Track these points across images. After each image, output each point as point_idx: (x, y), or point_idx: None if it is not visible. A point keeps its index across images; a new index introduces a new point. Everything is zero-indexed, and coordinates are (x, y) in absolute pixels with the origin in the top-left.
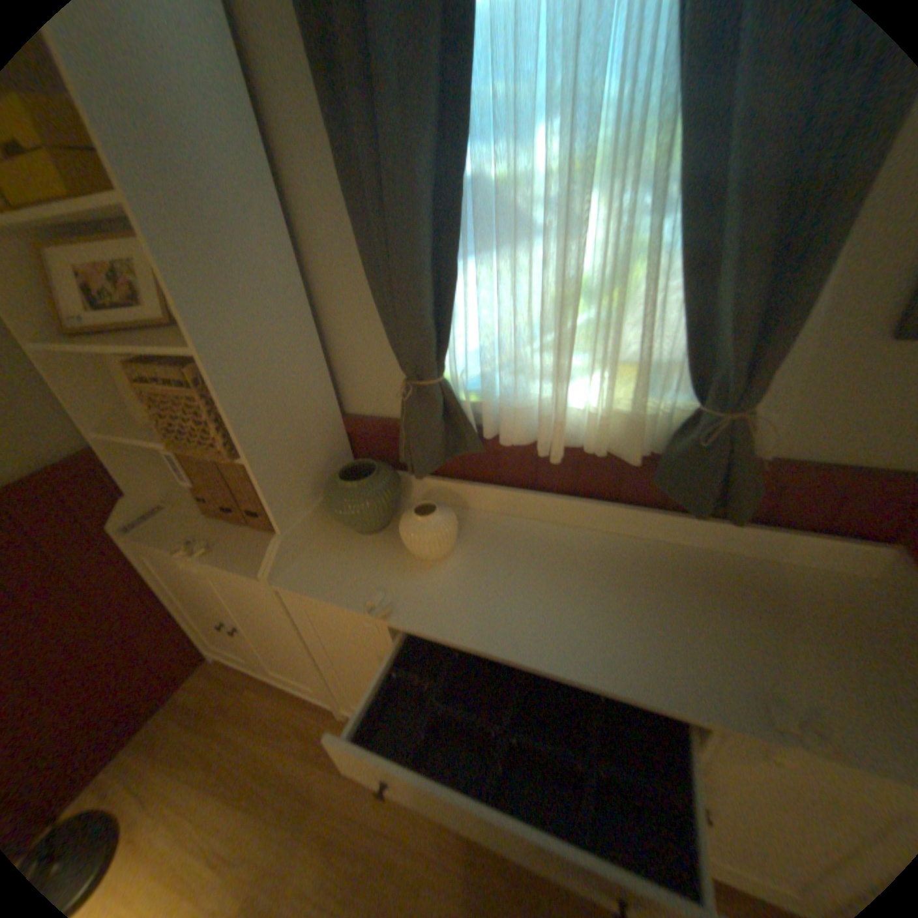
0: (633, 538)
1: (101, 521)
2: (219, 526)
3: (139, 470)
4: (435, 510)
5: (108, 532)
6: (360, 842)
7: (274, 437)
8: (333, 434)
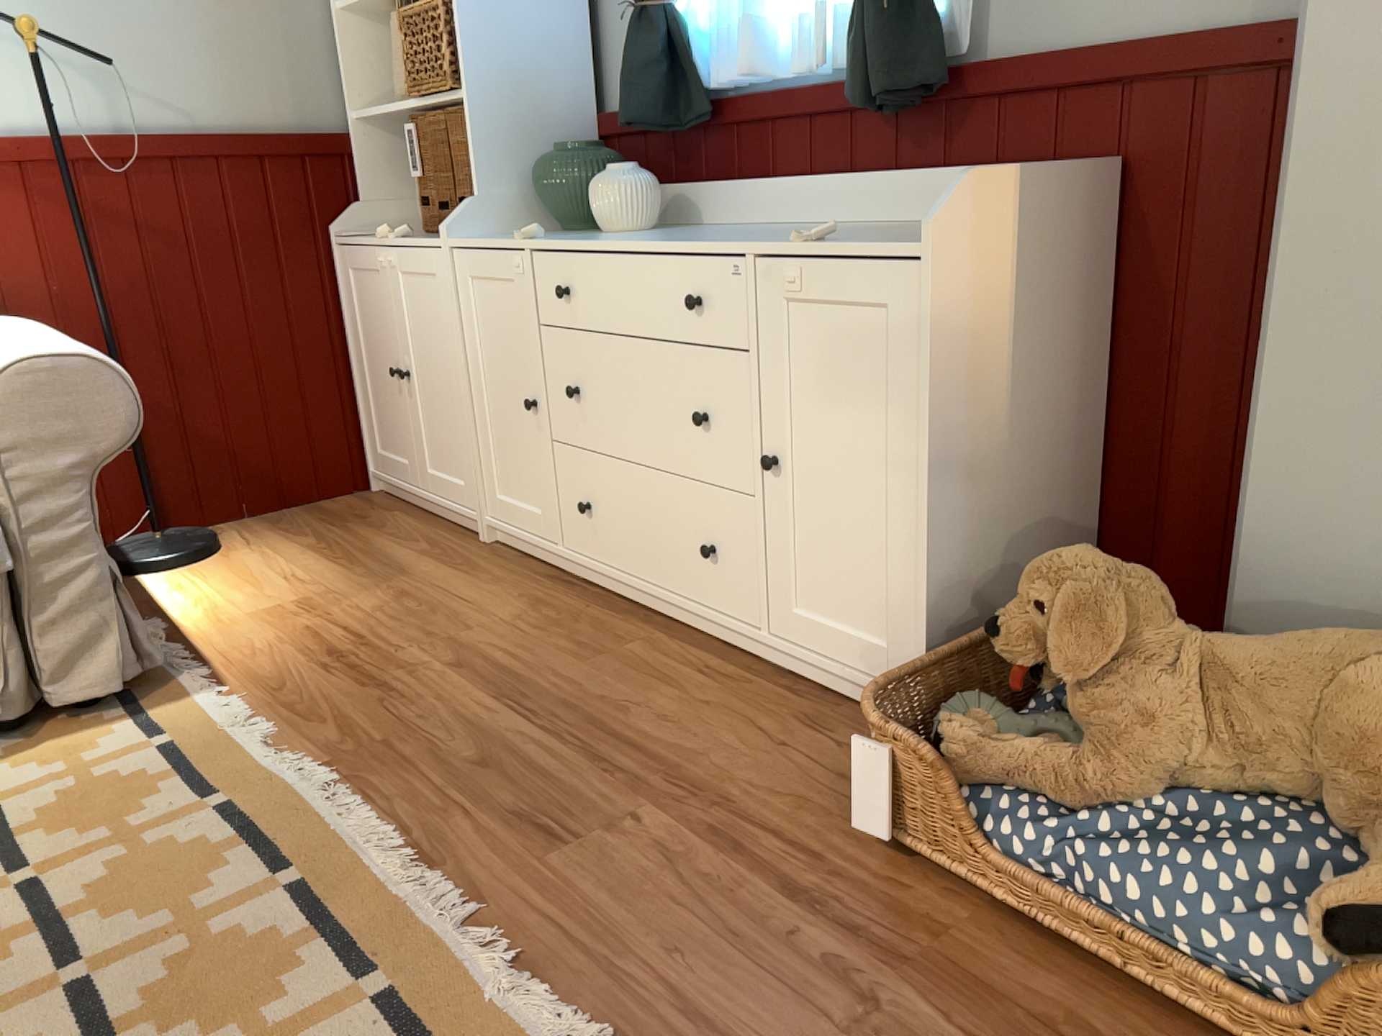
0: (853, 223)
1: (330, 224)
2: (431, 237)
3: (382, 183)
4: (627, 168)
5: (331, 240)
6: (436, 599)
7: (499, 84)
8: (575, 128)
